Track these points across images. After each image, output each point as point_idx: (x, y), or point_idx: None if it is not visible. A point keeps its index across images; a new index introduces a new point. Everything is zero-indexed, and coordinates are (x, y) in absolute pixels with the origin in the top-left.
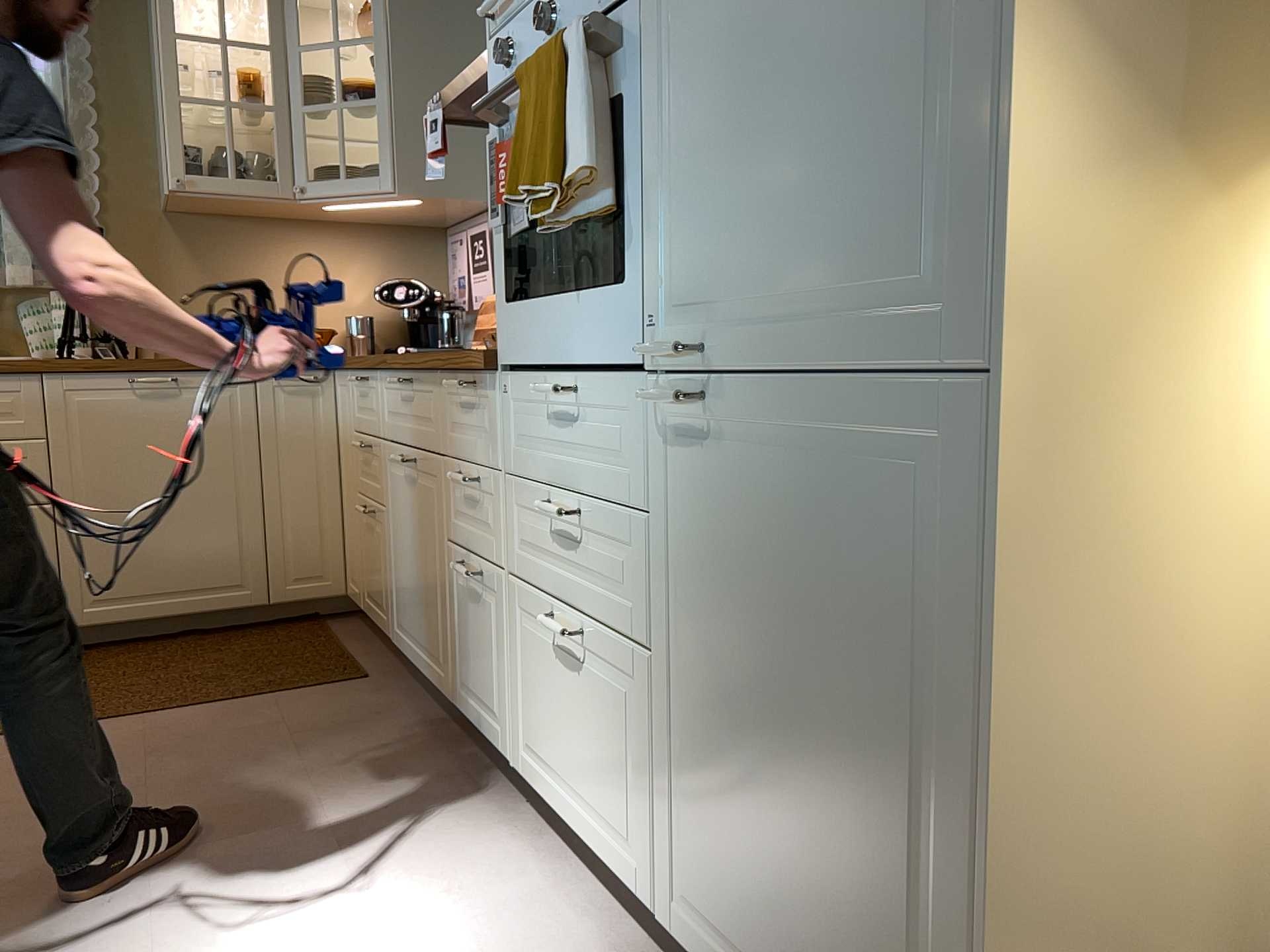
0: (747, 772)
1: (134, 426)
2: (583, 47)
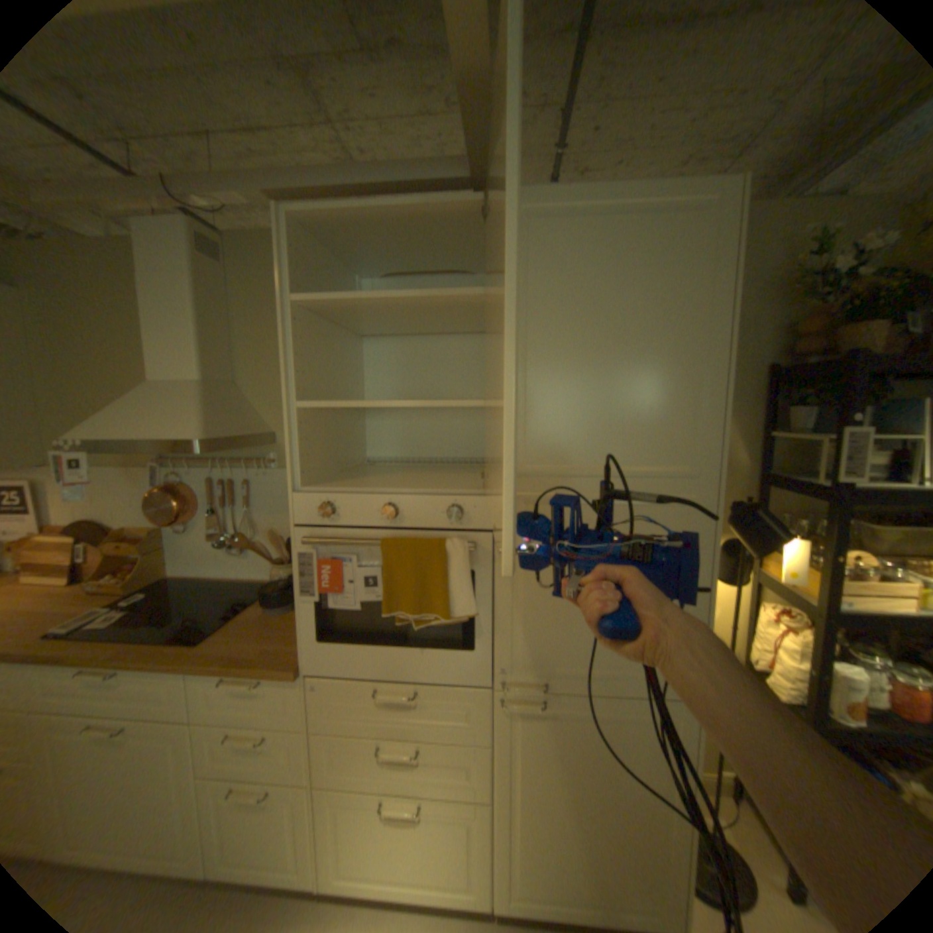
0: (561, 833)
1: None
2: (460, 557)
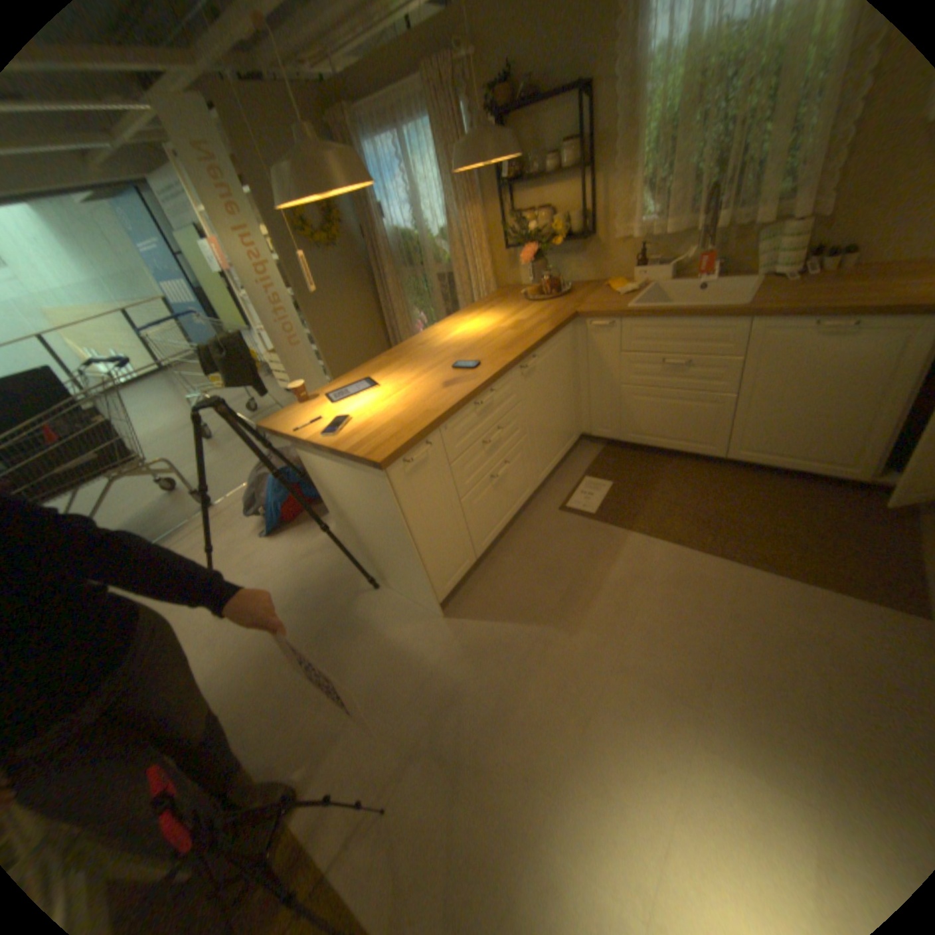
0: None
1: (808, 354)
2: None
